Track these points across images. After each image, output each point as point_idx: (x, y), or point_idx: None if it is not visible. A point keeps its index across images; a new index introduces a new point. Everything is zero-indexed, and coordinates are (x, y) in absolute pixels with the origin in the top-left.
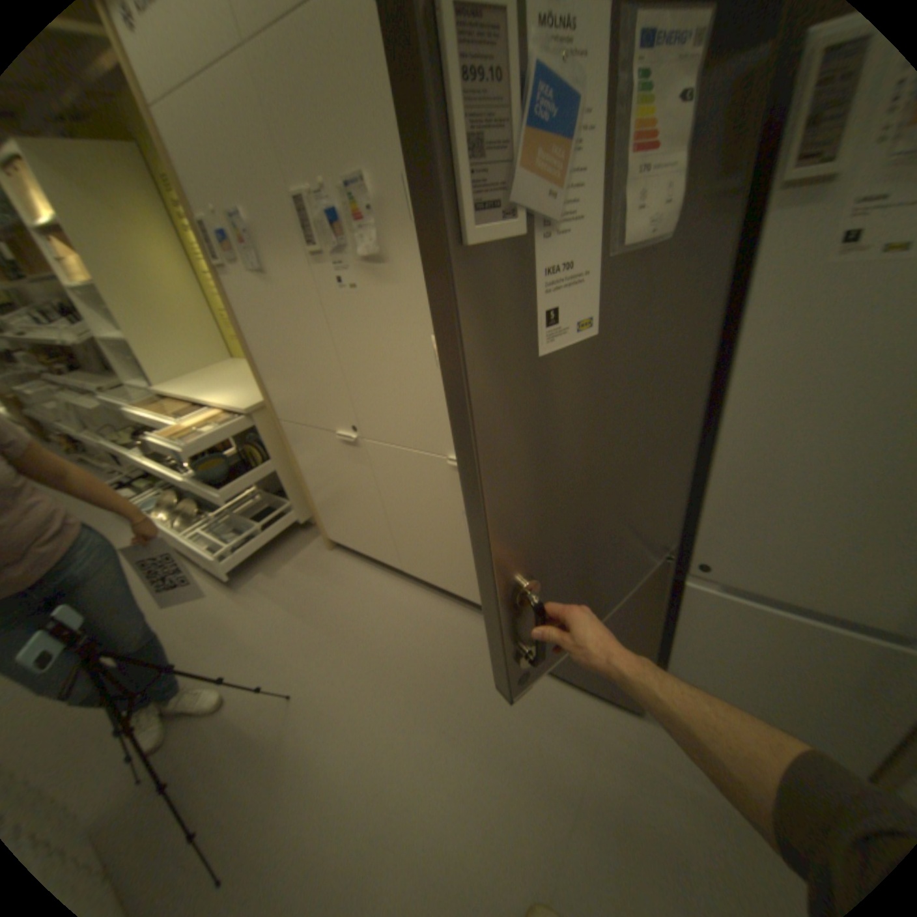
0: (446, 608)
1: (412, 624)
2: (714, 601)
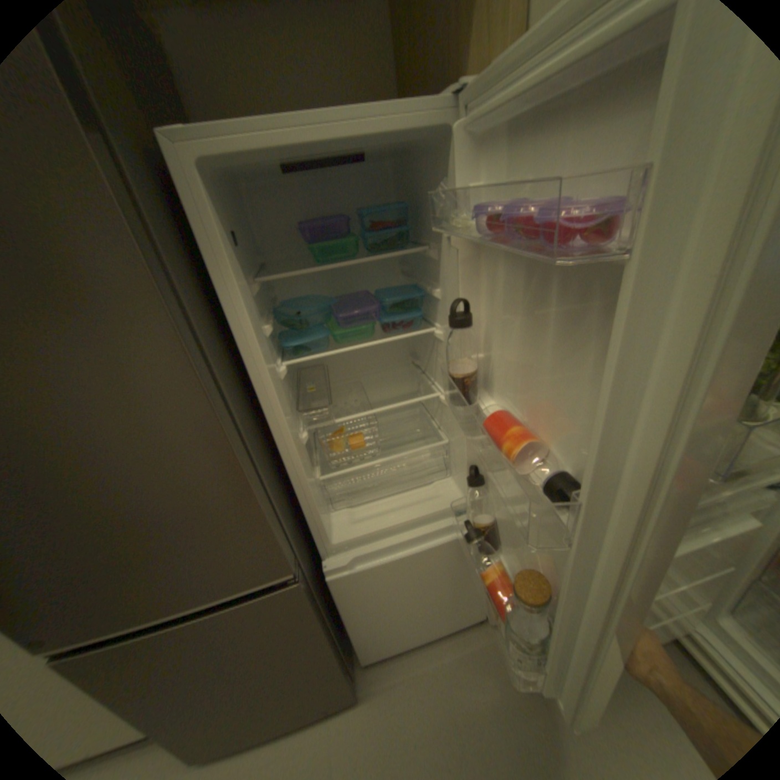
0: None
1: None
2: (351, 579)
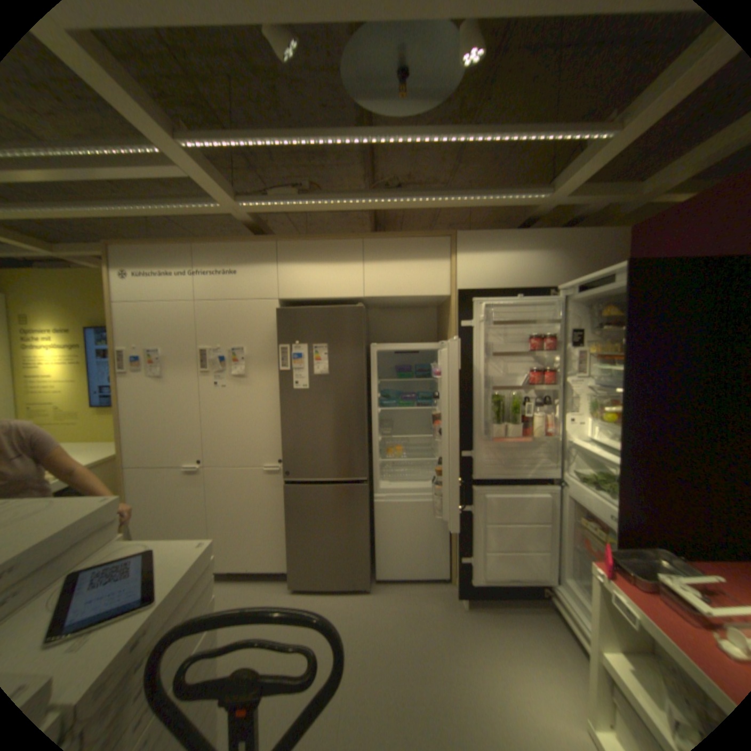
0: (245, 587)
1: (222, 603)
2: (384, 506)
